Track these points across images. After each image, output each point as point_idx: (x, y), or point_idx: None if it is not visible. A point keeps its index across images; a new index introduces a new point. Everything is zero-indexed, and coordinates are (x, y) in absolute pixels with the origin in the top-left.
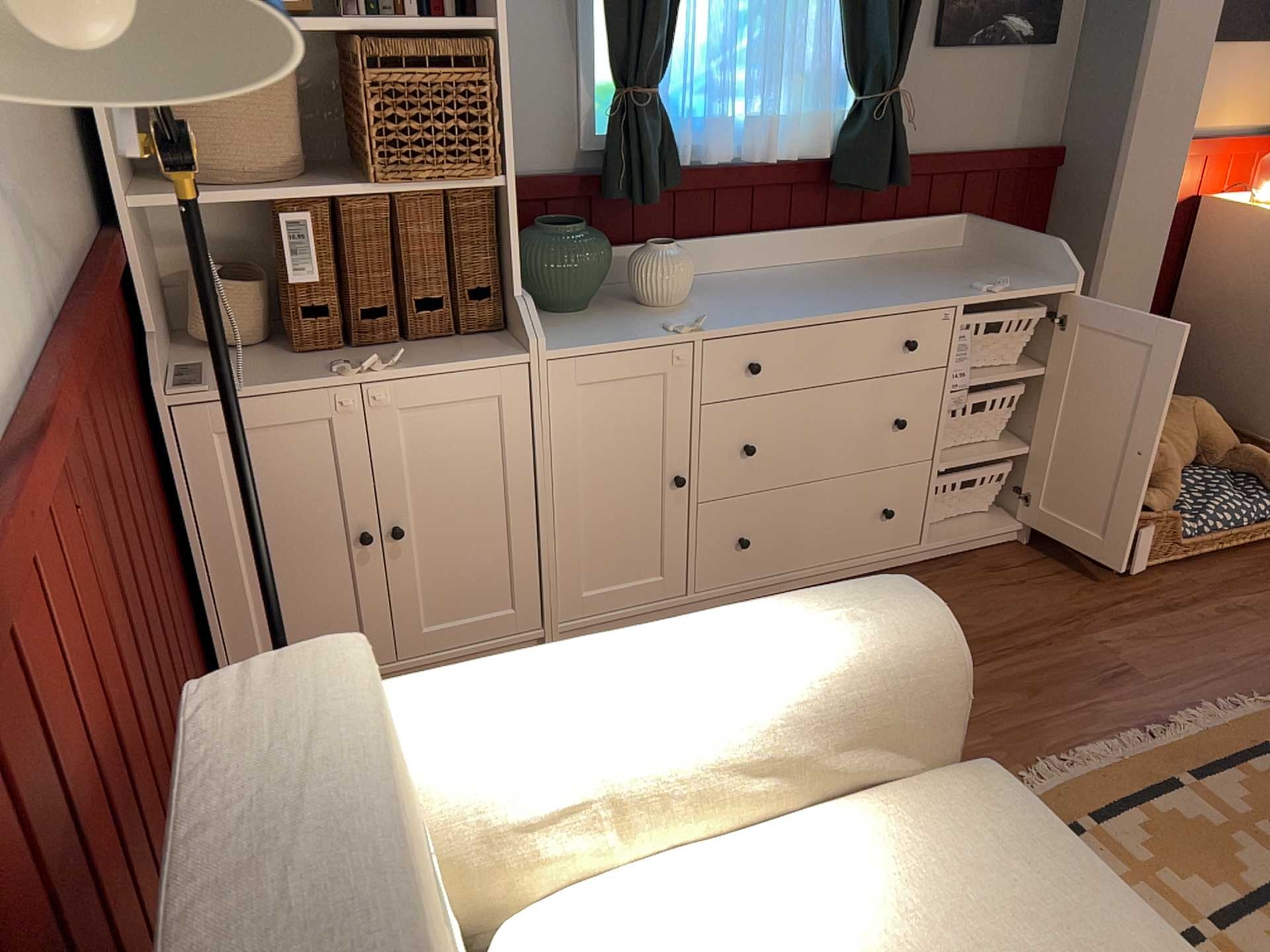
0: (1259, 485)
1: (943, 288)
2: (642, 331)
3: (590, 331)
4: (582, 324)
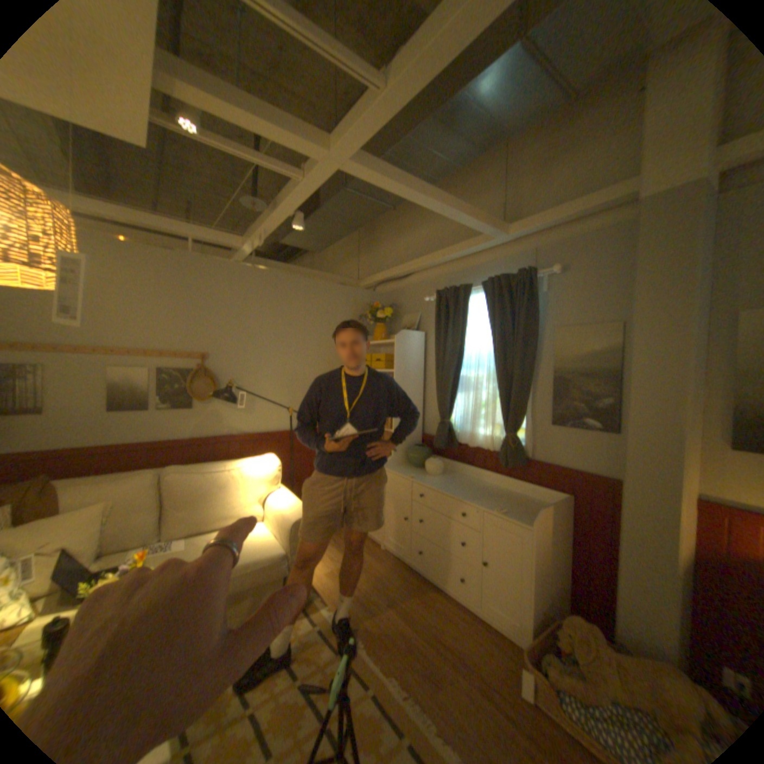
0: None
1: (490, 505)
2: (406, 474)
3: (402, 471)
4: (406, 470)
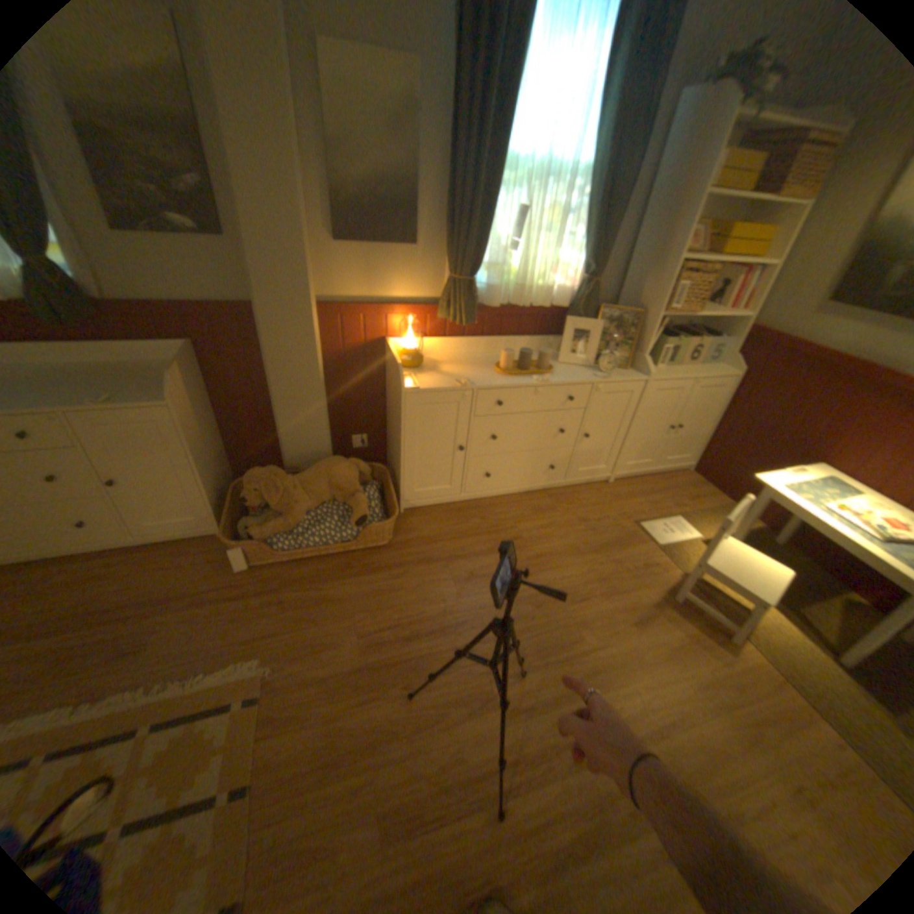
0: (348, 520)
1: (68, 397)
2: None
3: None
4: None
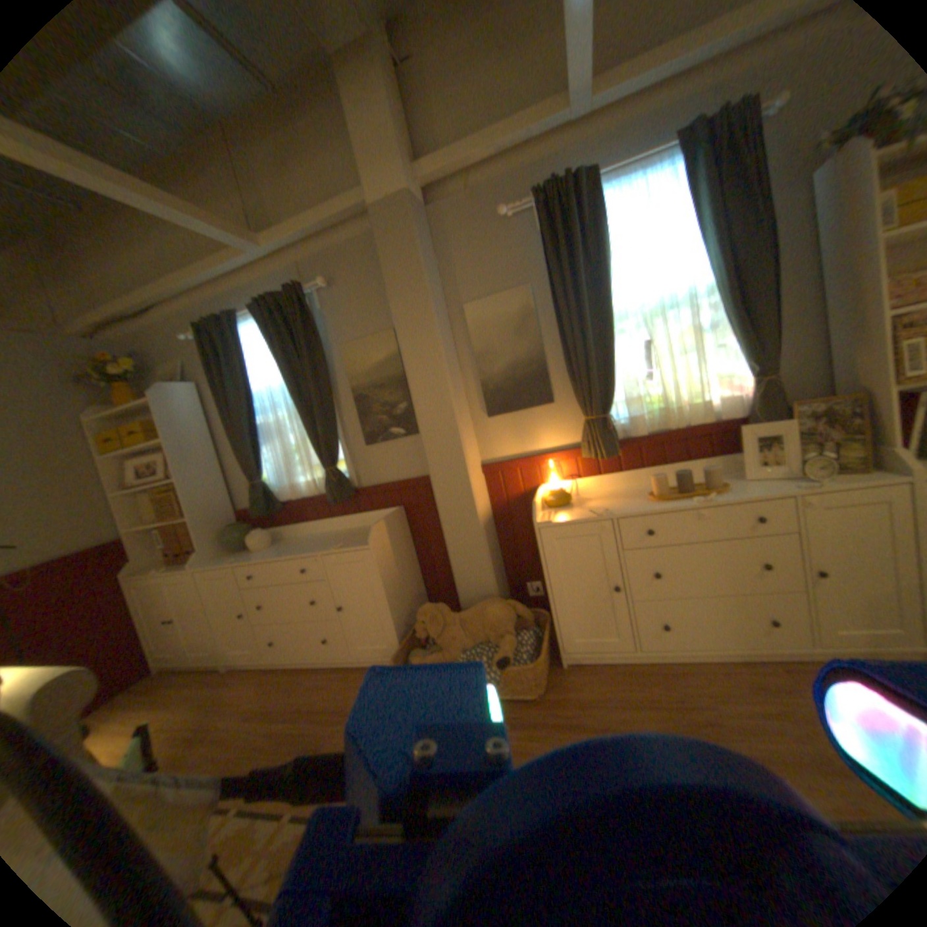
0: (495, 662)
1: (327, 546)
2: (221, 563)
3: (216, 561)
4: (222, 558)
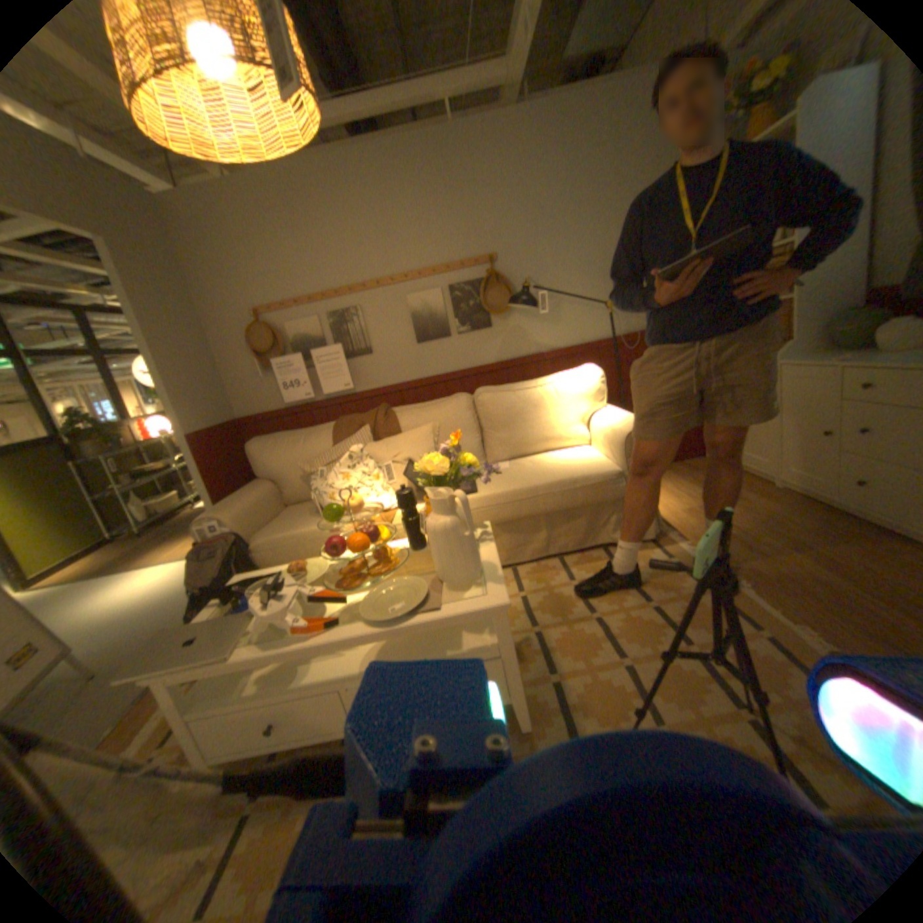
0: None
1: None
2: (828, 359)
3: (819, 356)
4: (829, 354)
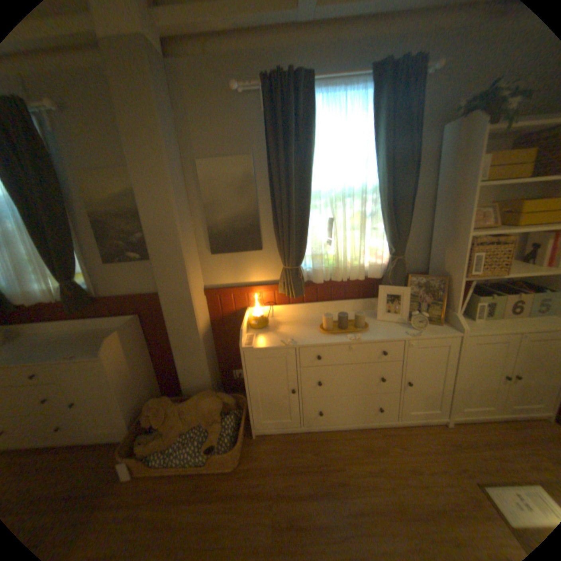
0: (204, 447)
1: (59, 354)
2: None
3: None
4: None
